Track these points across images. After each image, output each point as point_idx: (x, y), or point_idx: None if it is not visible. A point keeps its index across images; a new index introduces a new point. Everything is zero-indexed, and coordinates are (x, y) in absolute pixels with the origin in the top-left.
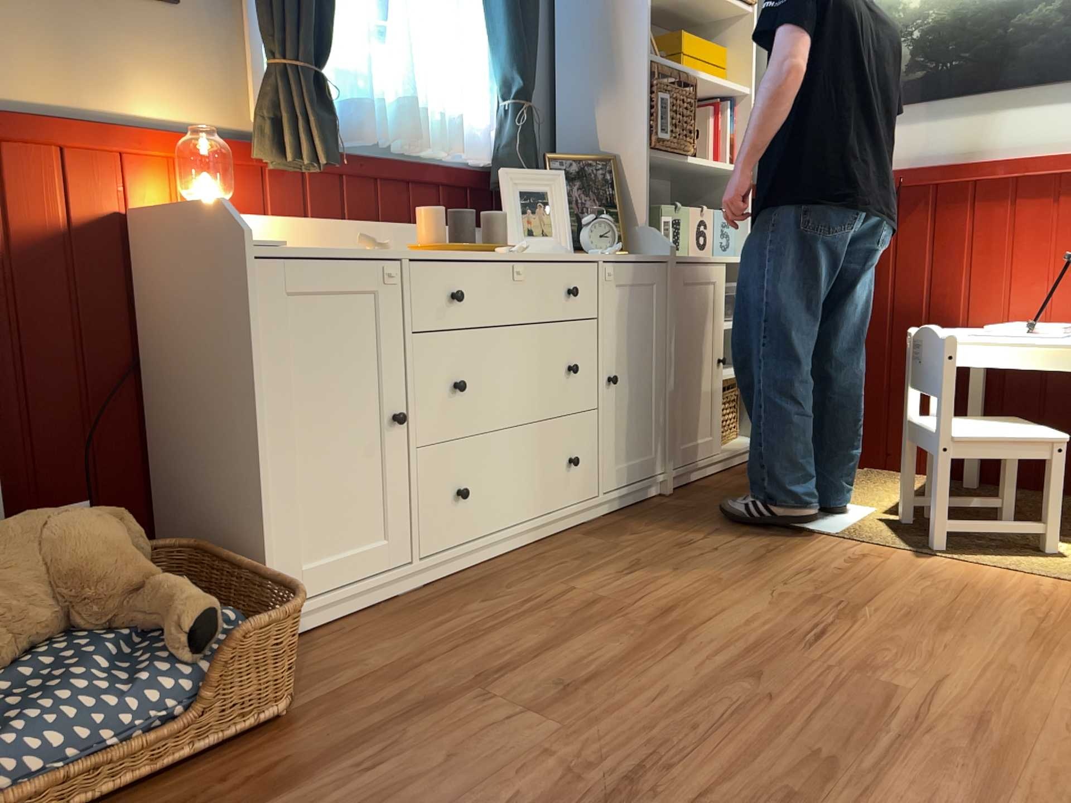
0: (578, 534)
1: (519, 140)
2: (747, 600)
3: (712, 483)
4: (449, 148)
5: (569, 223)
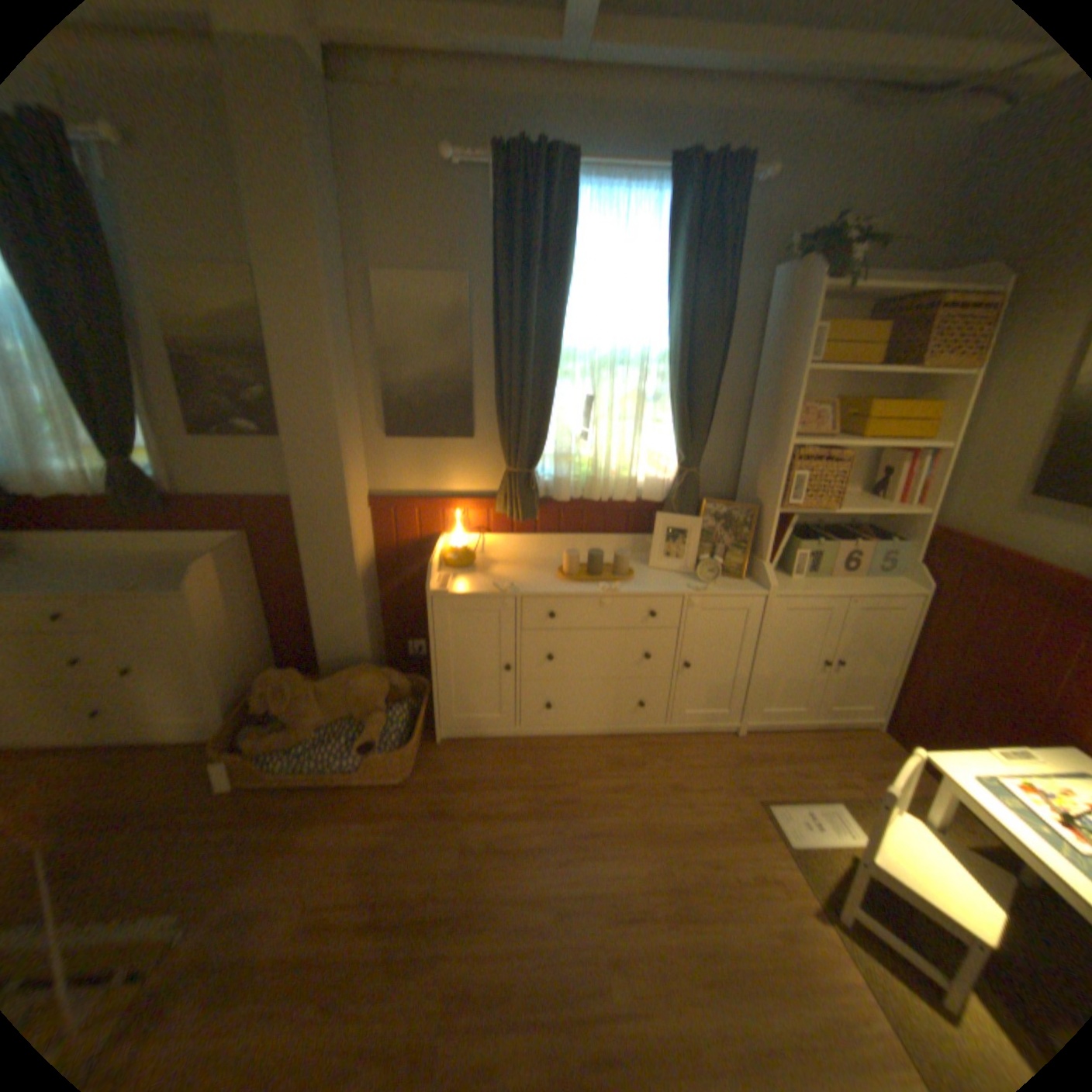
0: (639, 742)
1: (677, 494)
2: (643, 863)
3: (789, 741)
4: (624, 498)
5: (695, 554)
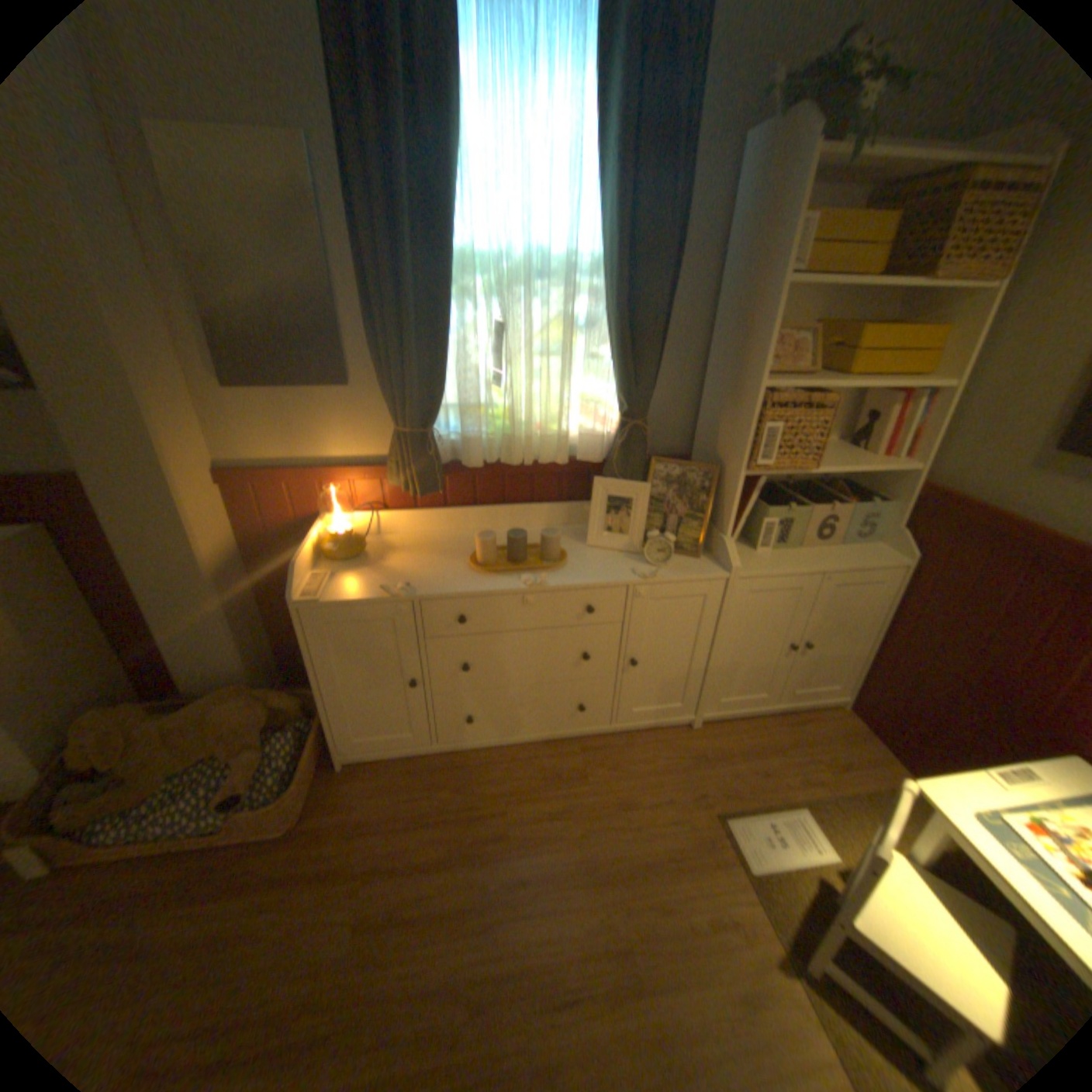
0: (580, 745)
1: (619, 451)
2: (580, 913)
3: (748, 729)
4: (554, 458)
5: (642, 528)
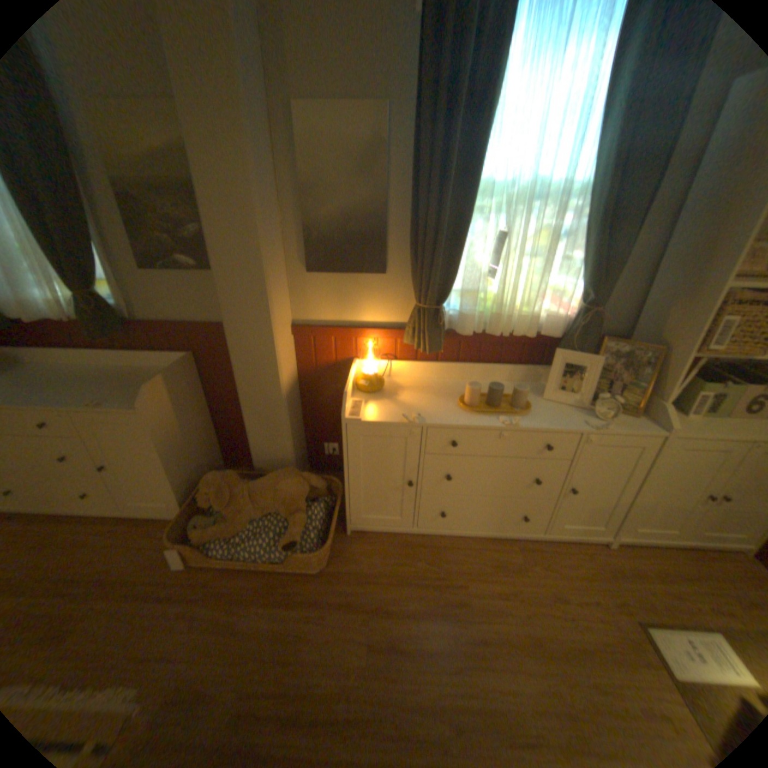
0: (520, 546)
1: (581, 330)
2: (533, 677)
3: (658, 557)
4: (525, 332)
5: (594, 390)
